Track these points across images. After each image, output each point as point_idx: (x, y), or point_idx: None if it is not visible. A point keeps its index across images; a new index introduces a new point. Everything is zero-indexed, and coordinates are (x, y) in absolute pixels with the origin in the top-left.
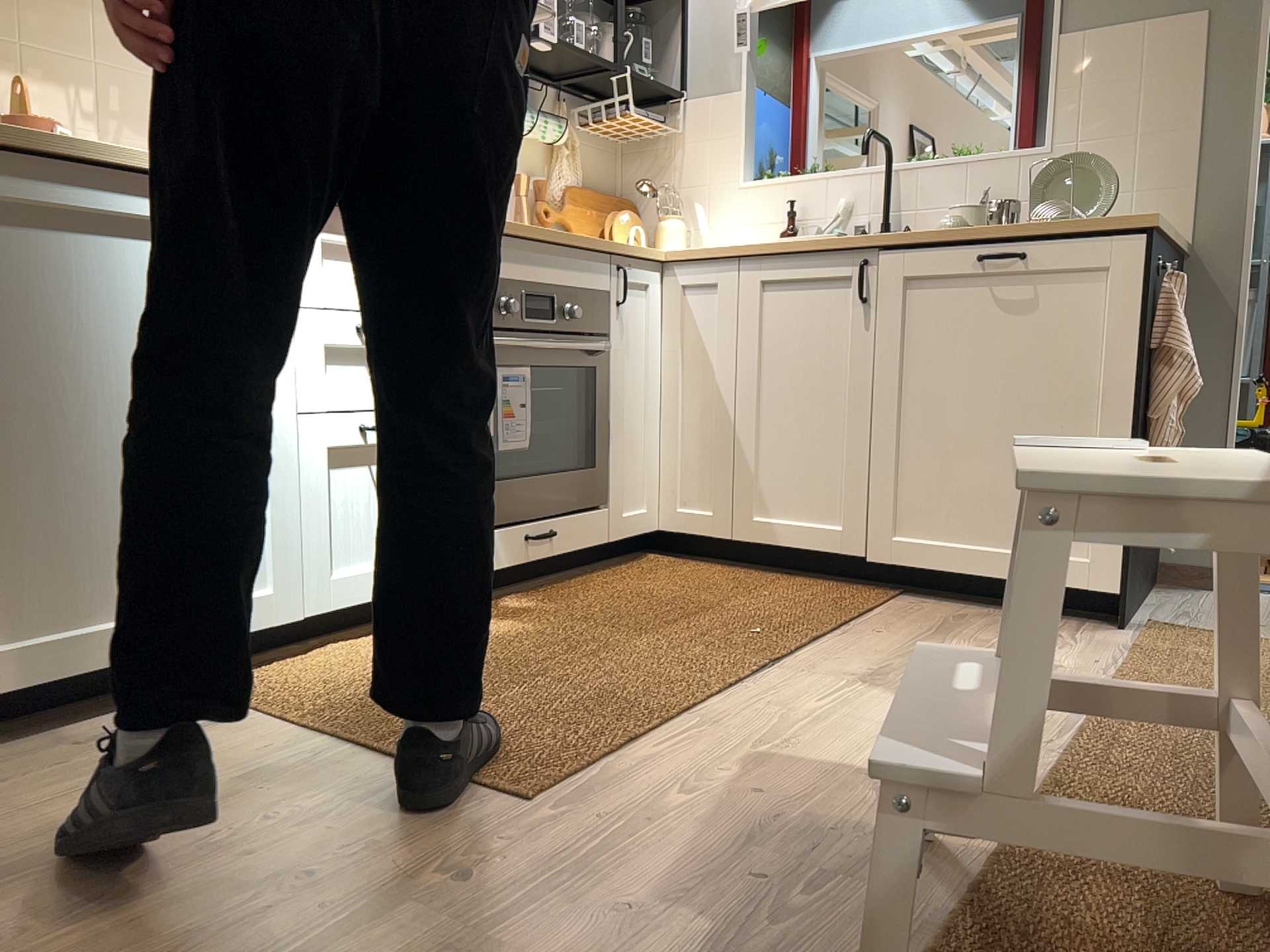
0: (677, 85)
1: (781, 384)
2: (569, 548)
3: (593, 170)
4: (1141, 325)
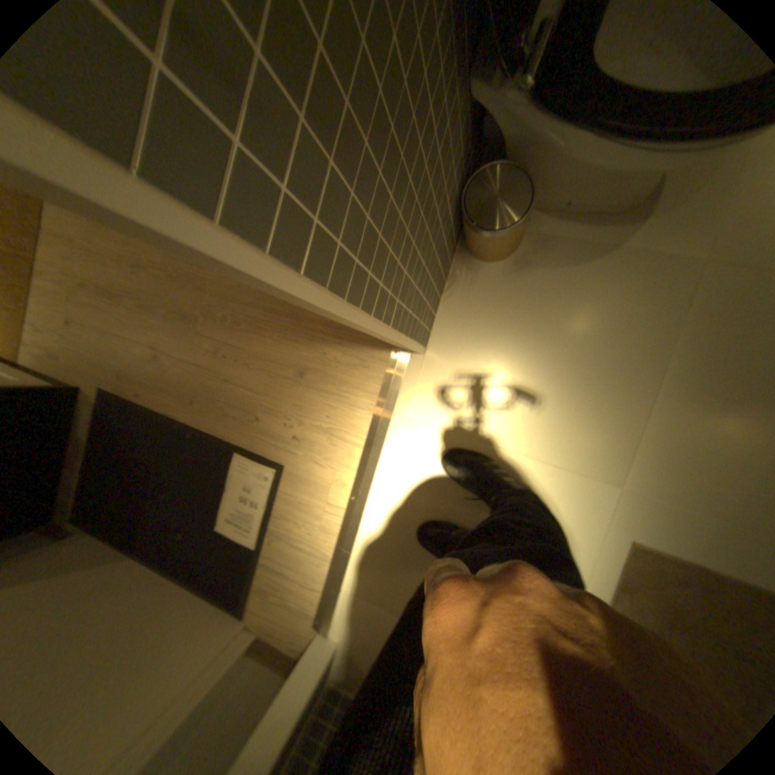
0: None
1: None
2: None
3: None
4: None
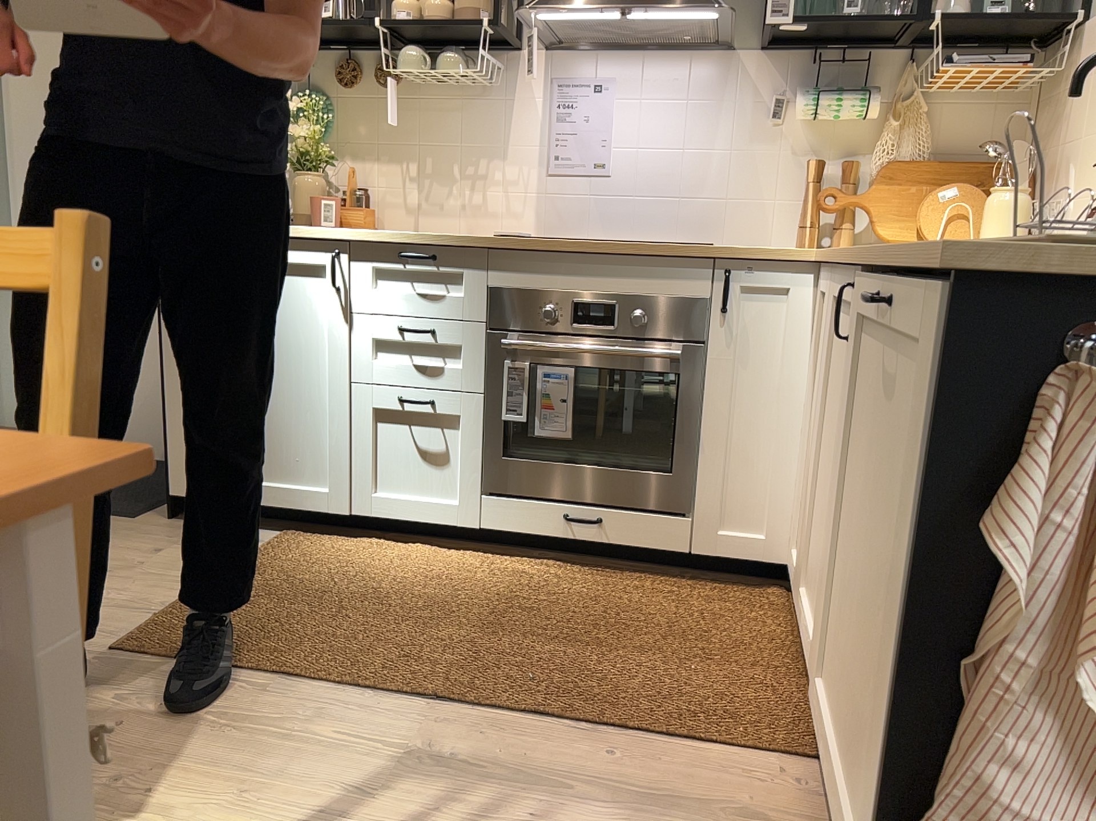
0: (1077, 6)
1: (826, 436)
2: (624, 542)
3: (965, 136)
4: (931, 480)
